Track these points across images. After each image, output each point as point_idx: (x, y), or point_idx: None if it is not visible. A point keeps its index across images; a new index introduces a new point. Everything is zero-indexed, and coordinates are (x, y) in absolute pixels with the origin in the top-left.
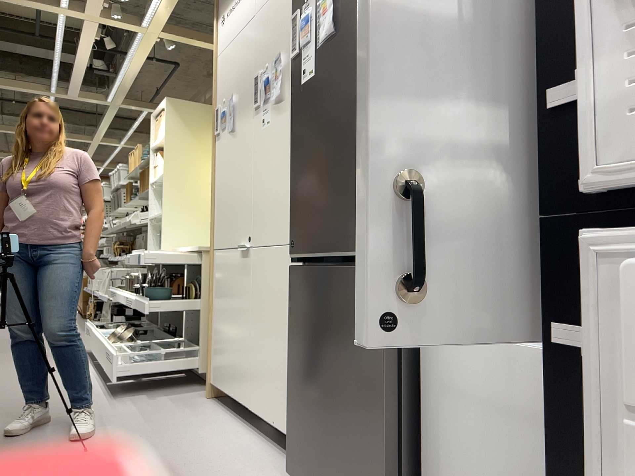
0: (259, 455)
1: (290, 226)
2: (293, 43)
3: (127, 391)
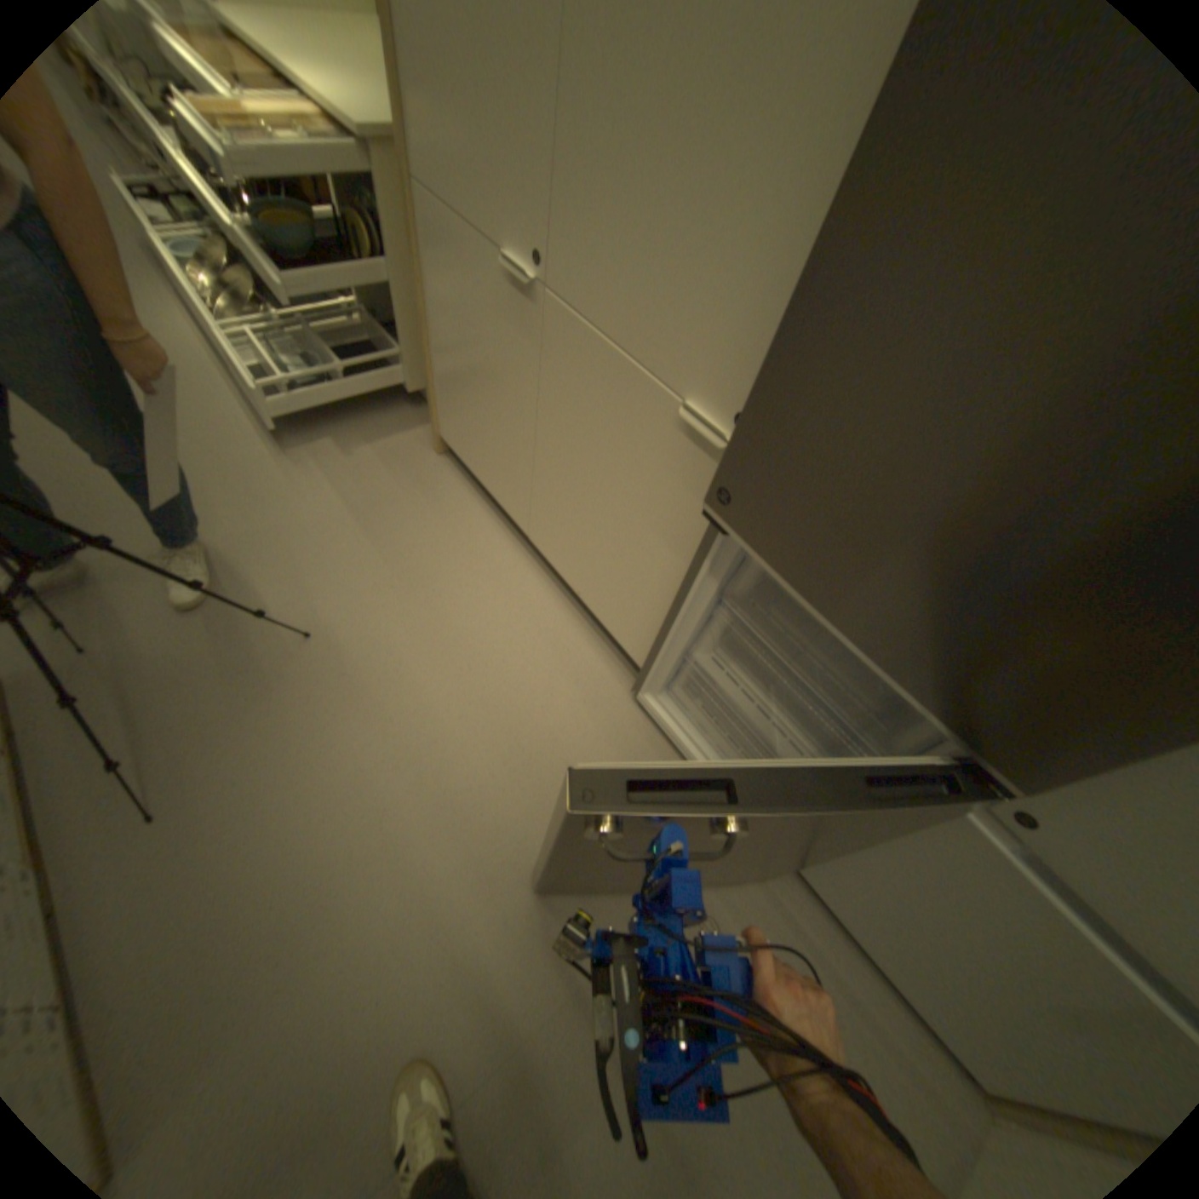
0: (560, 627)
1: (729, 441)
2: None
3: (294, 420)
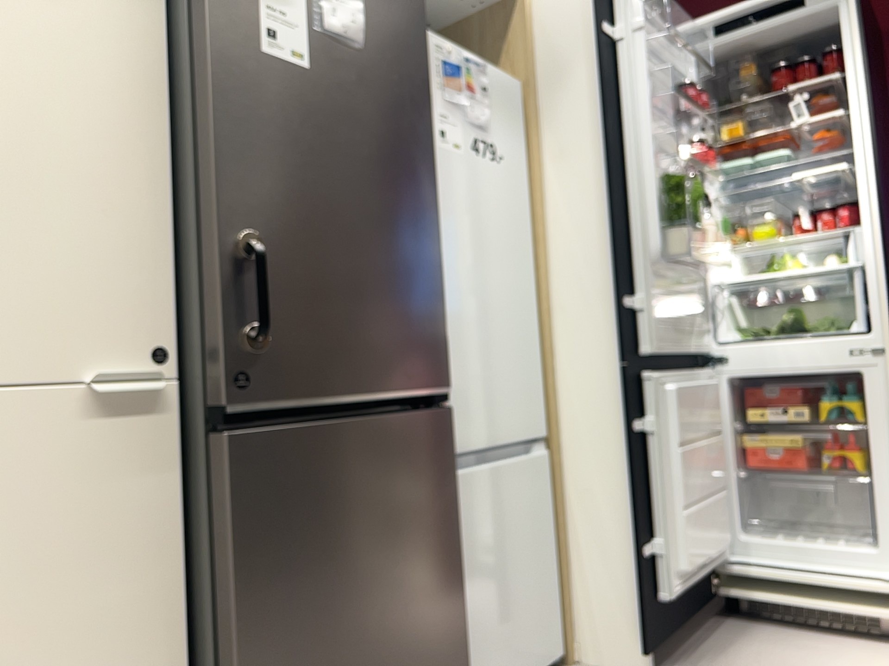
0: None
1: (216, 337)
2: None
3: None
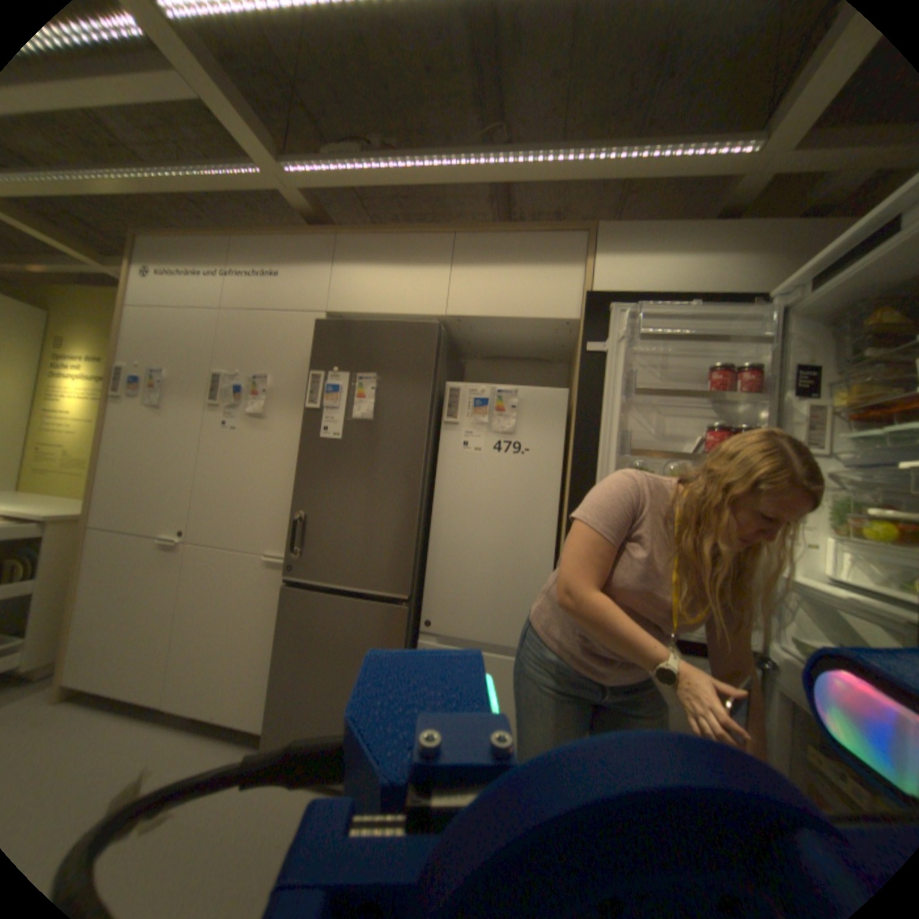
0: (198, 755)
1: (286, 550)
2: (311, 396)
3: None
